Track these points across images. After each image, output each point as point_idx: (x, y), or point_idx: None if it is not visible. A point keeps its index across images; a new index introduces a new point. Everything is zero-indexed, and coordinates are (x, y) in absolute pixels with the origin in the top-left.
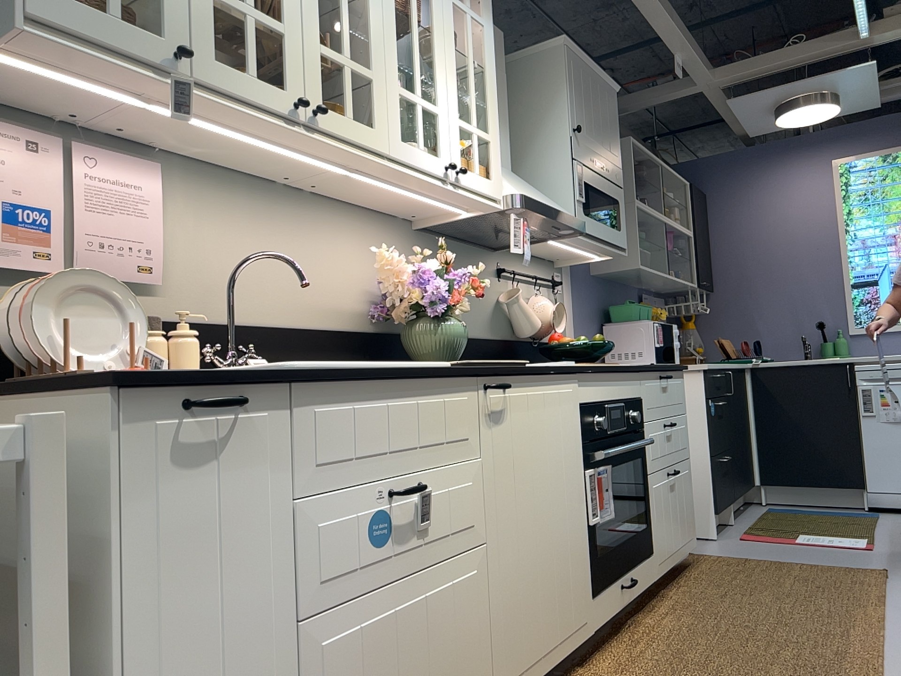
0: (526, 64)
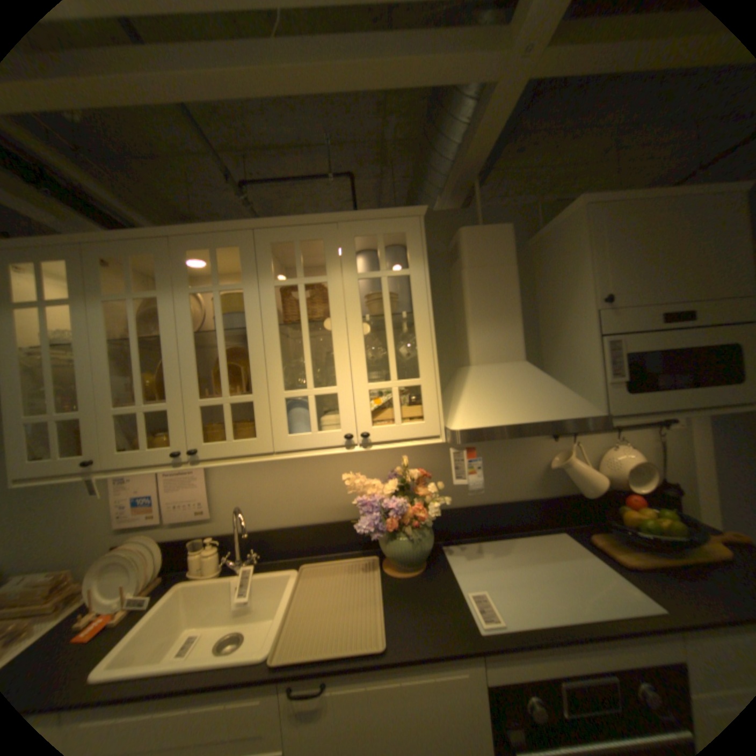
0: (557, 232)
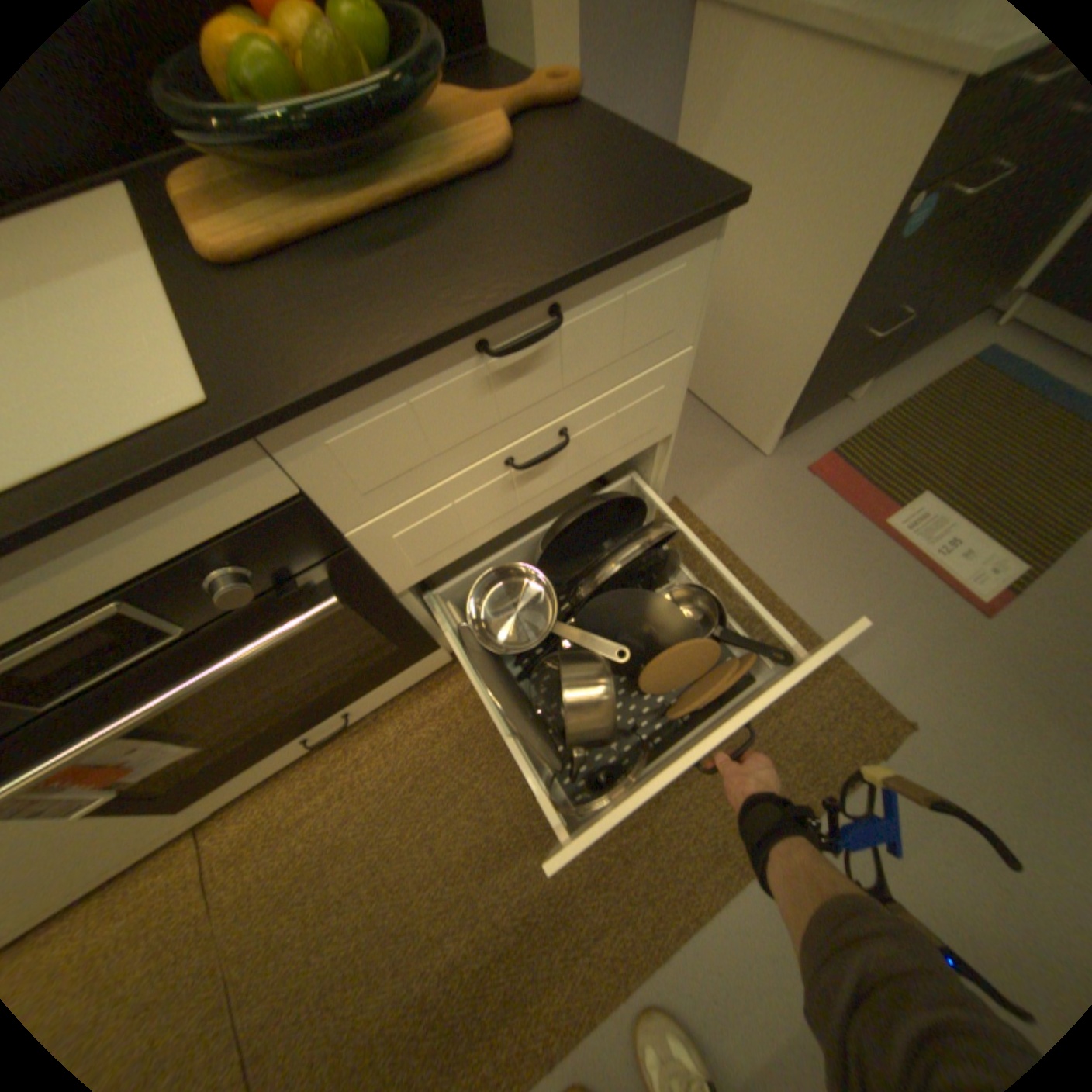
0: None
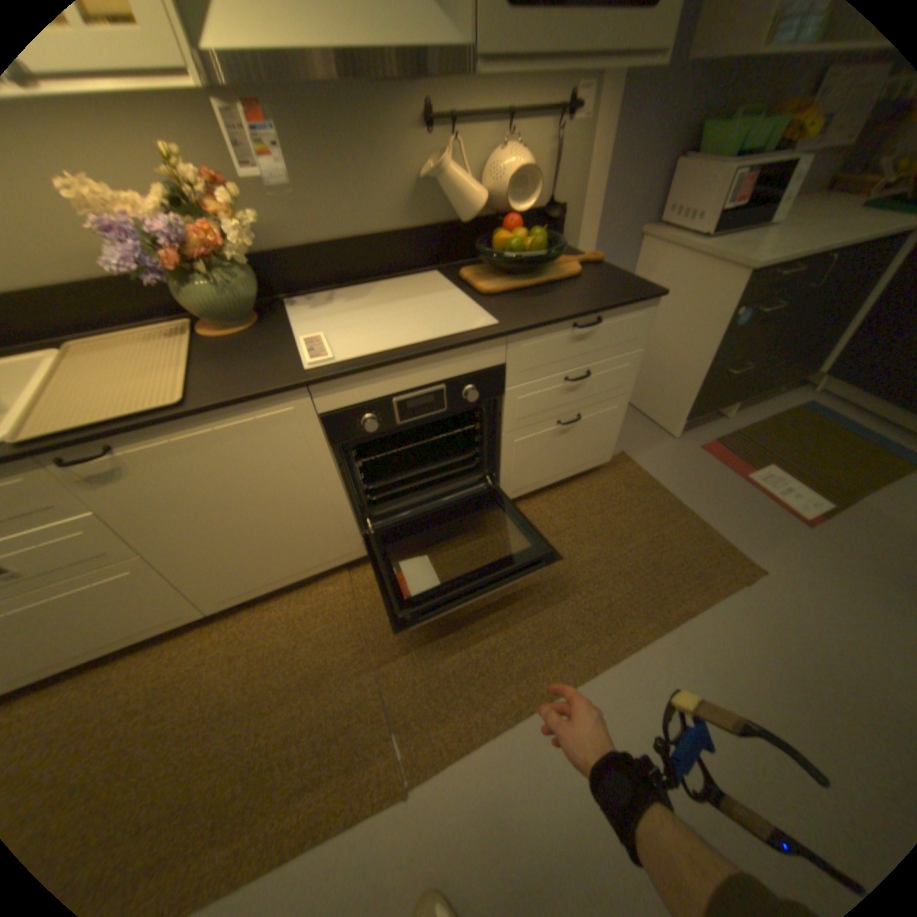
0: None
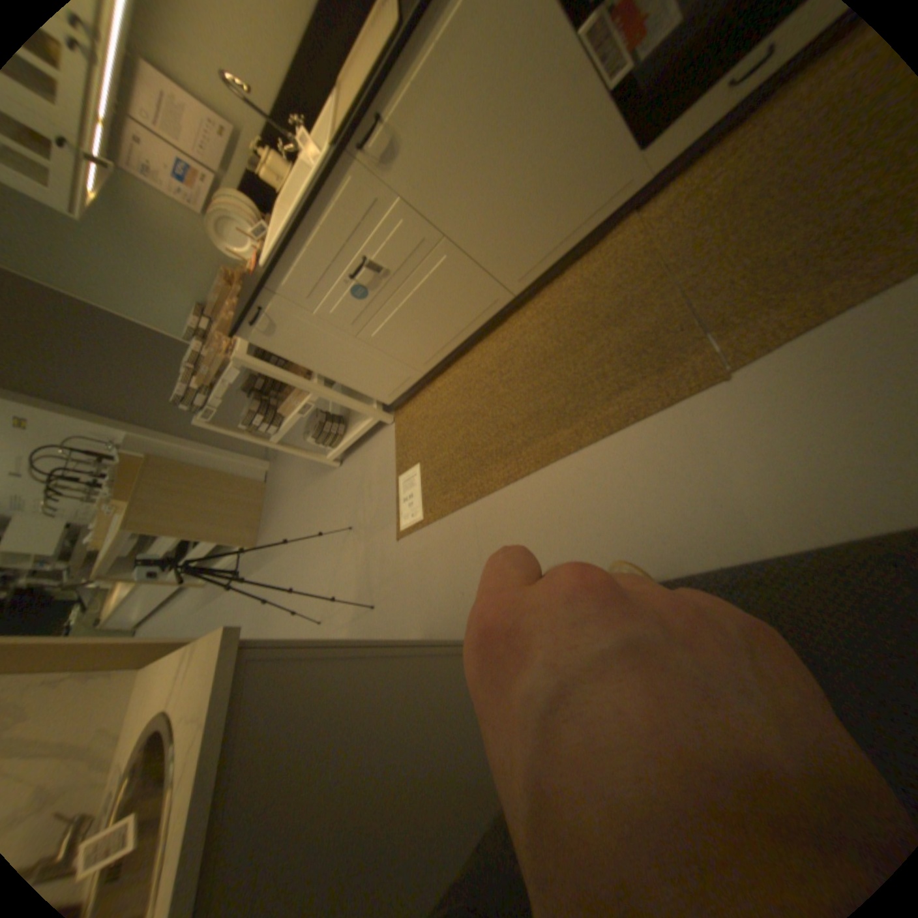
0: None
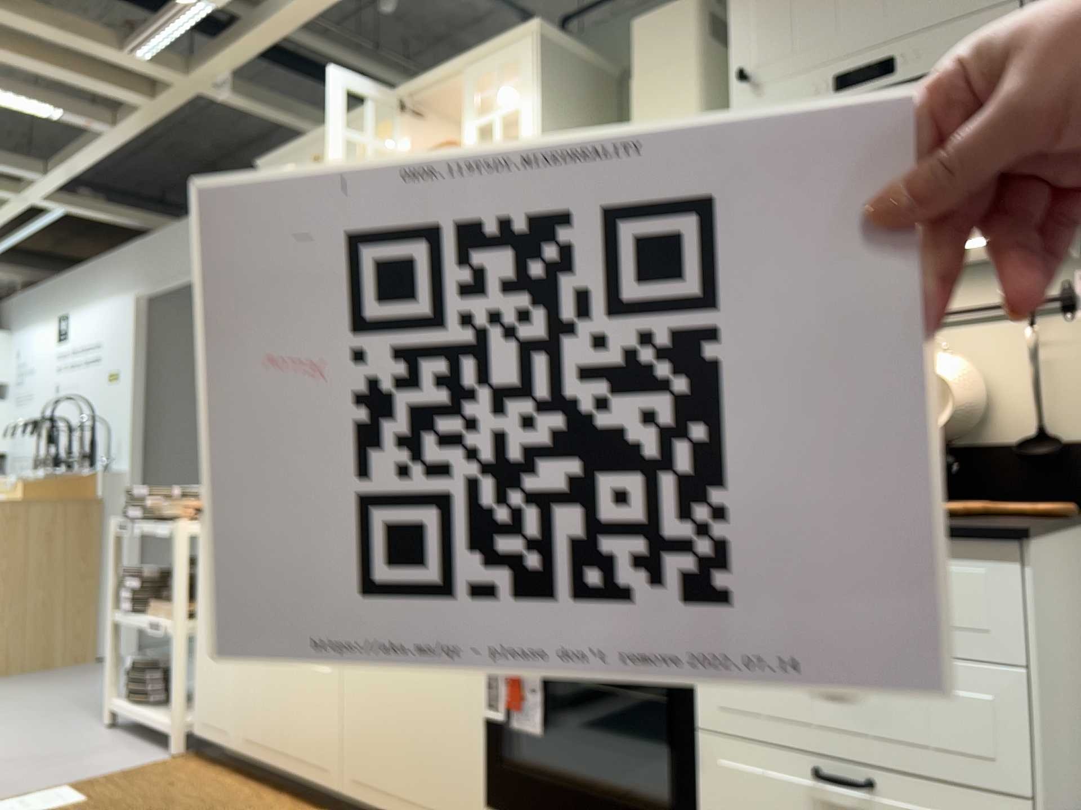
0: None
